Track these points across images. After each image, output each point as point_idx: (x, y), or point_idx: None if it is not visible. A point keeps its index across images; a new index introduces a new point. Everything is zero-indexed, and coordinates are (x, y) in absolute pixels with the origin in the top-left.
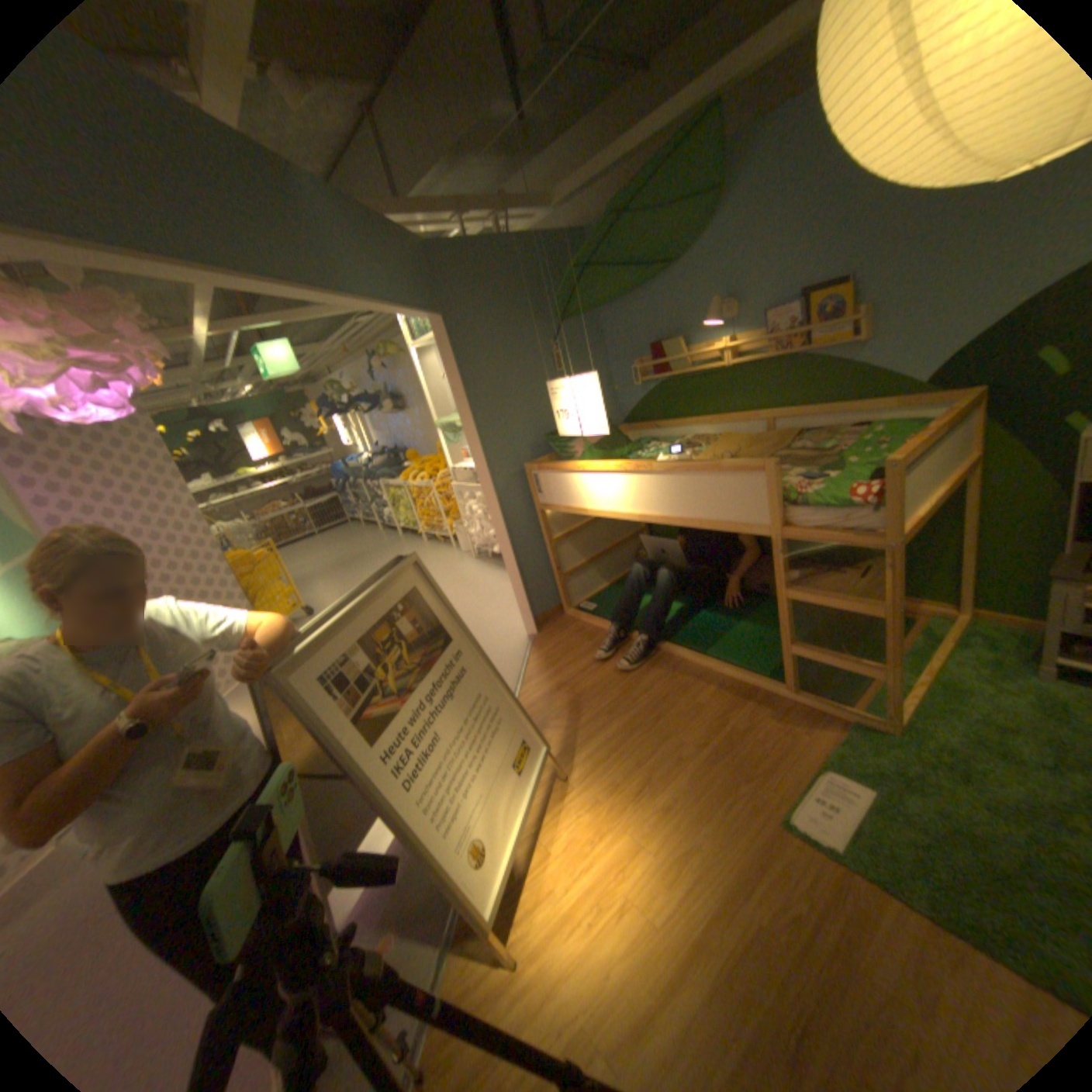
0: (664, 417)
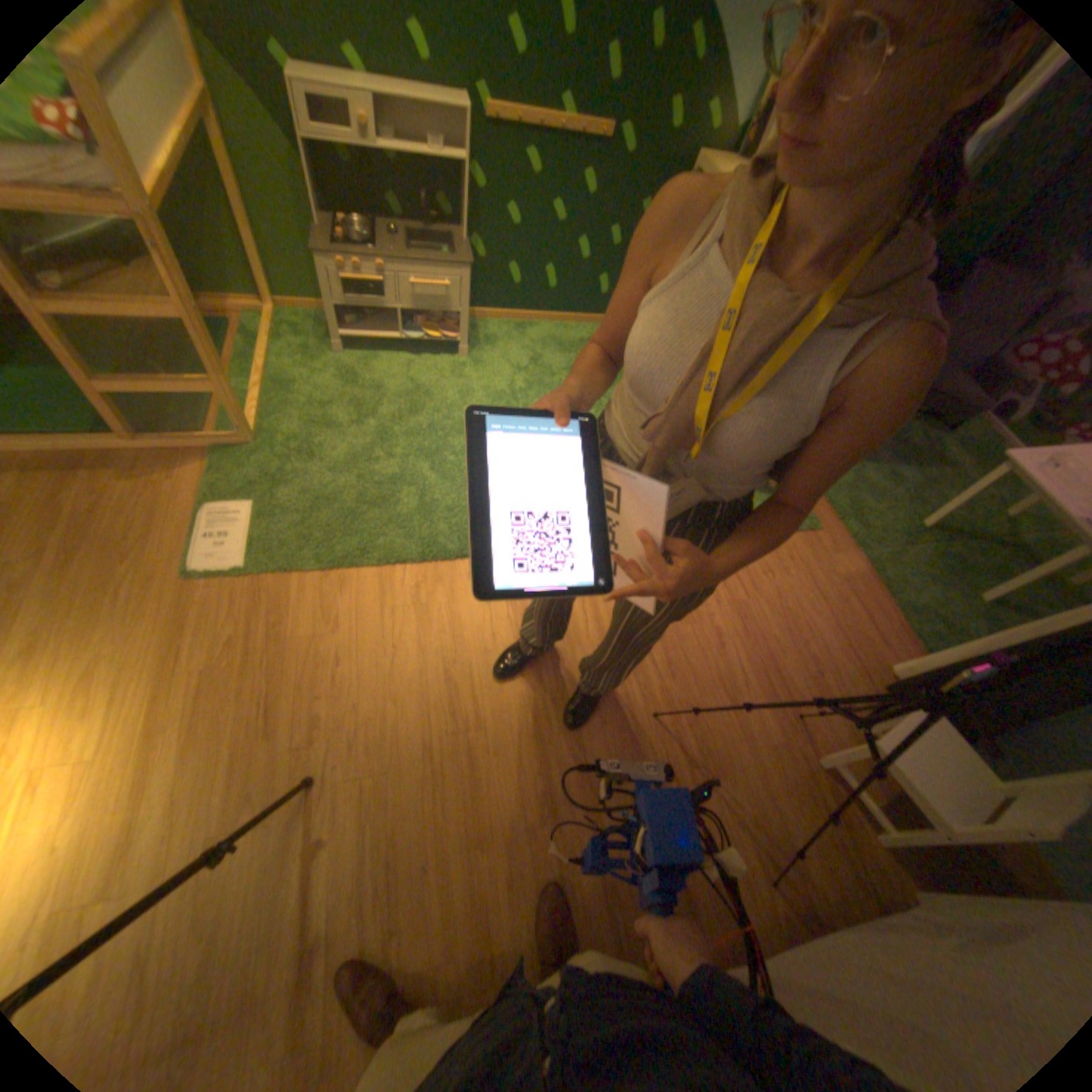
0: None
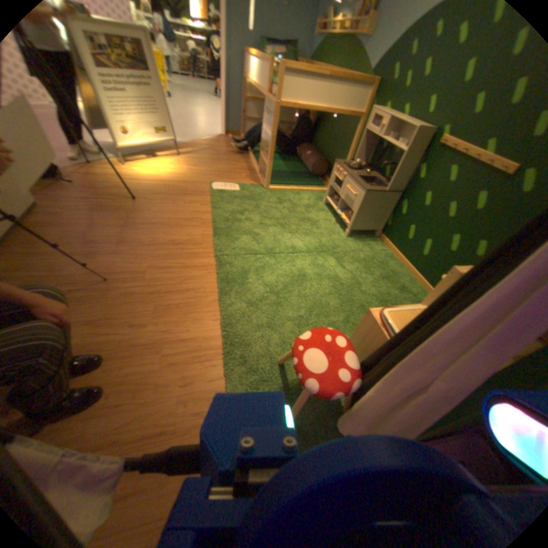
0: (318, 61)
